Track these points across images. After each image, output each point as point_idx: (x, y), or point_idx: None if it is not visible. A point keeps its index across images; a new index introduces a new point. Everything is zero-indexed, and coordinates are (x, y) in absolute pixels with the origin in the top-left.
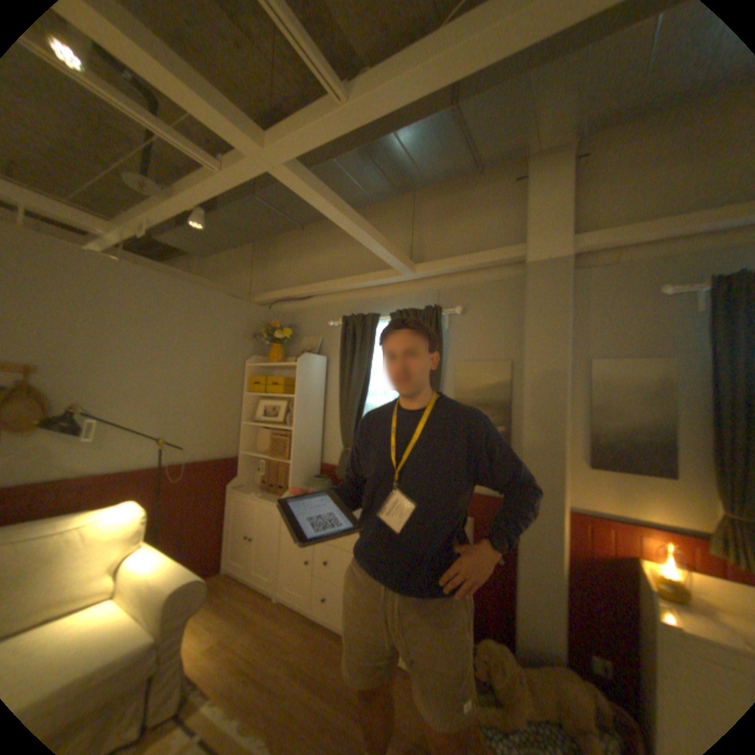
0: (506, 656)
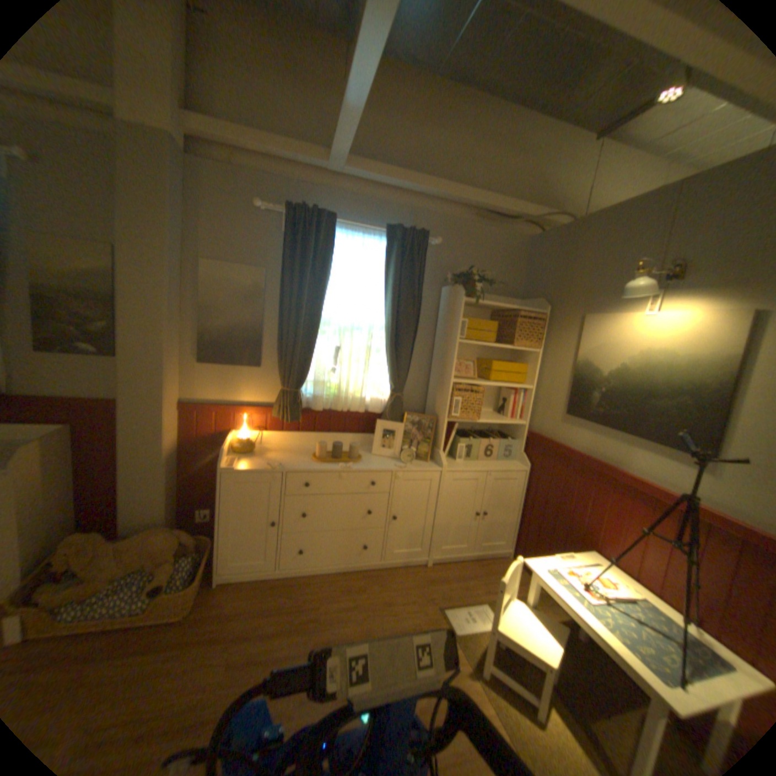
0: (92, 541)
